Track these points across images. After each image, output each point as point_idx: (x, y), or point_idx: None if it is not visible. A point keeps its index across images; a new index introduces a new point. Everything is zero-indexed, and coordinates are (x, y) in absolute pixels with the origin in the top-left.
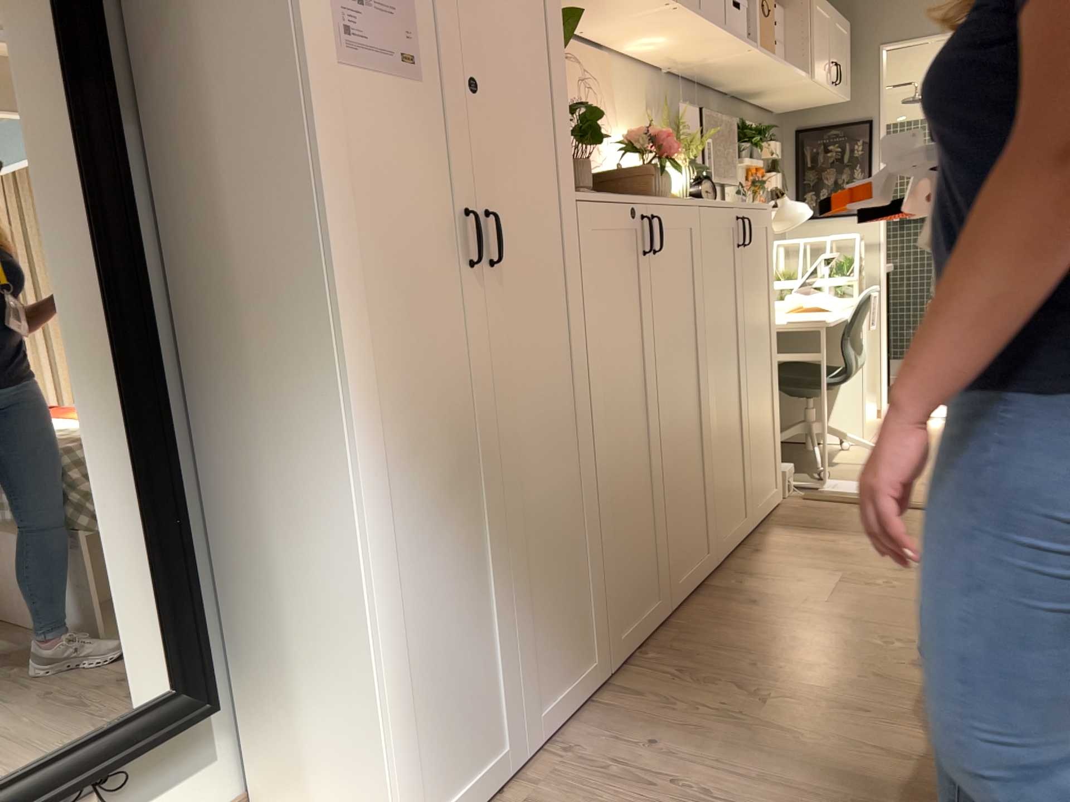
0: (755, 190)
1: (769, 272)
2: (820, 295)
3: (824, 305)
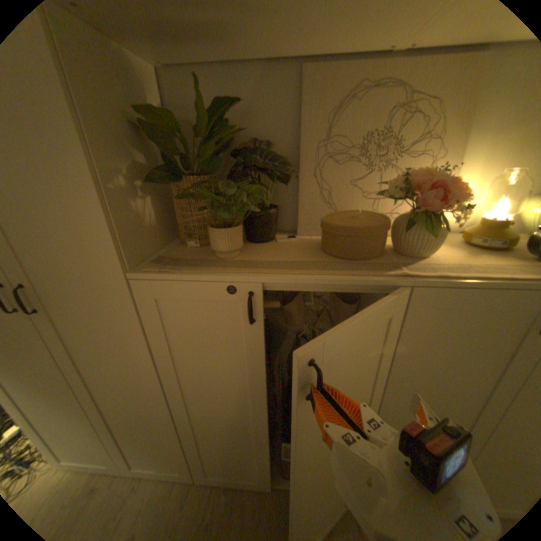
0: None
1: None
2: None
3: None
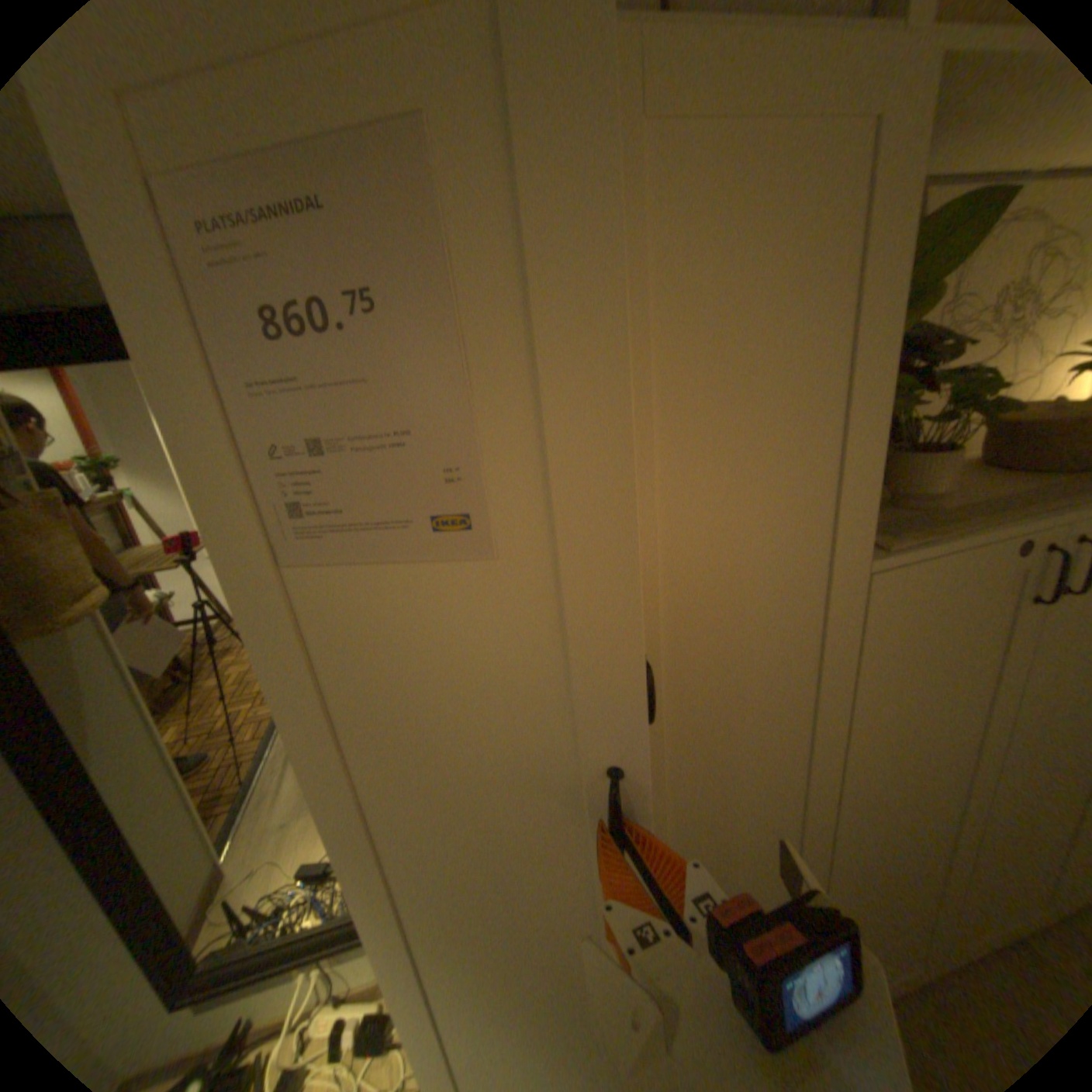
0: None
1: None
2: None
3: None
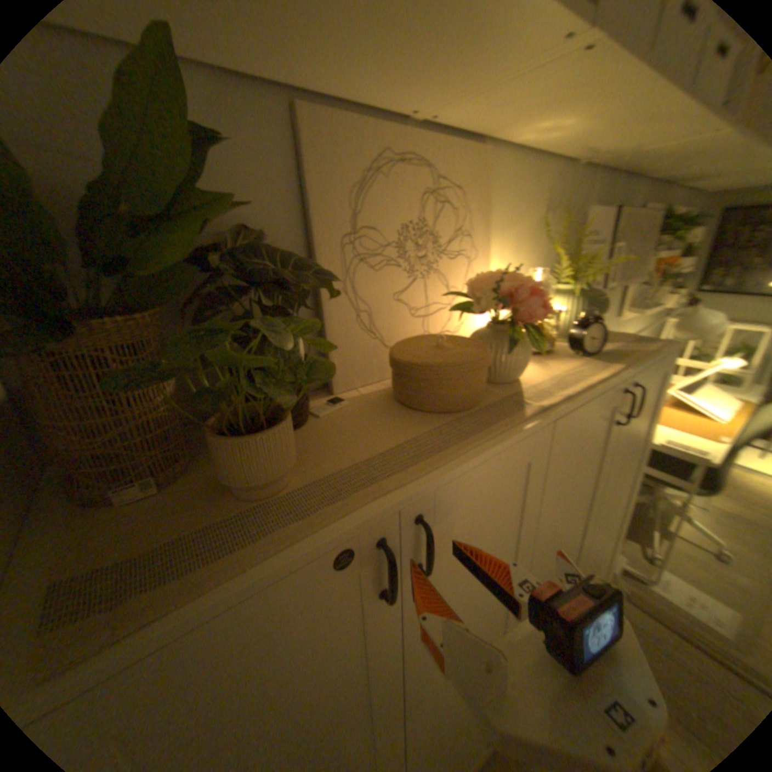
0: (665, 274)
1: (659, 417)
2: (708, 392)
3: (712, 414)
